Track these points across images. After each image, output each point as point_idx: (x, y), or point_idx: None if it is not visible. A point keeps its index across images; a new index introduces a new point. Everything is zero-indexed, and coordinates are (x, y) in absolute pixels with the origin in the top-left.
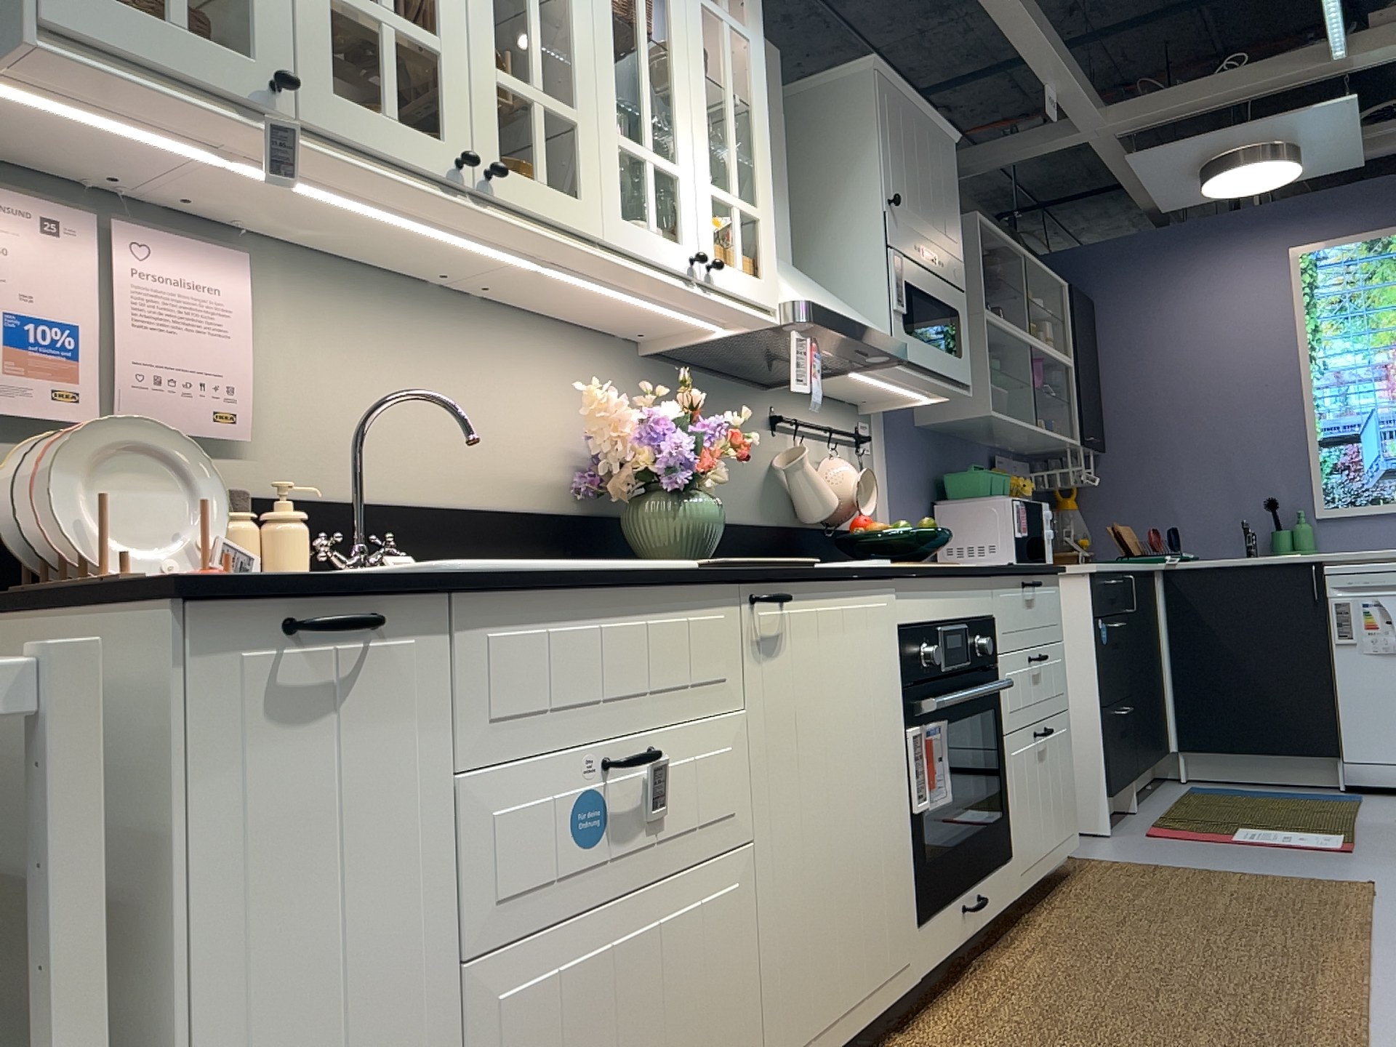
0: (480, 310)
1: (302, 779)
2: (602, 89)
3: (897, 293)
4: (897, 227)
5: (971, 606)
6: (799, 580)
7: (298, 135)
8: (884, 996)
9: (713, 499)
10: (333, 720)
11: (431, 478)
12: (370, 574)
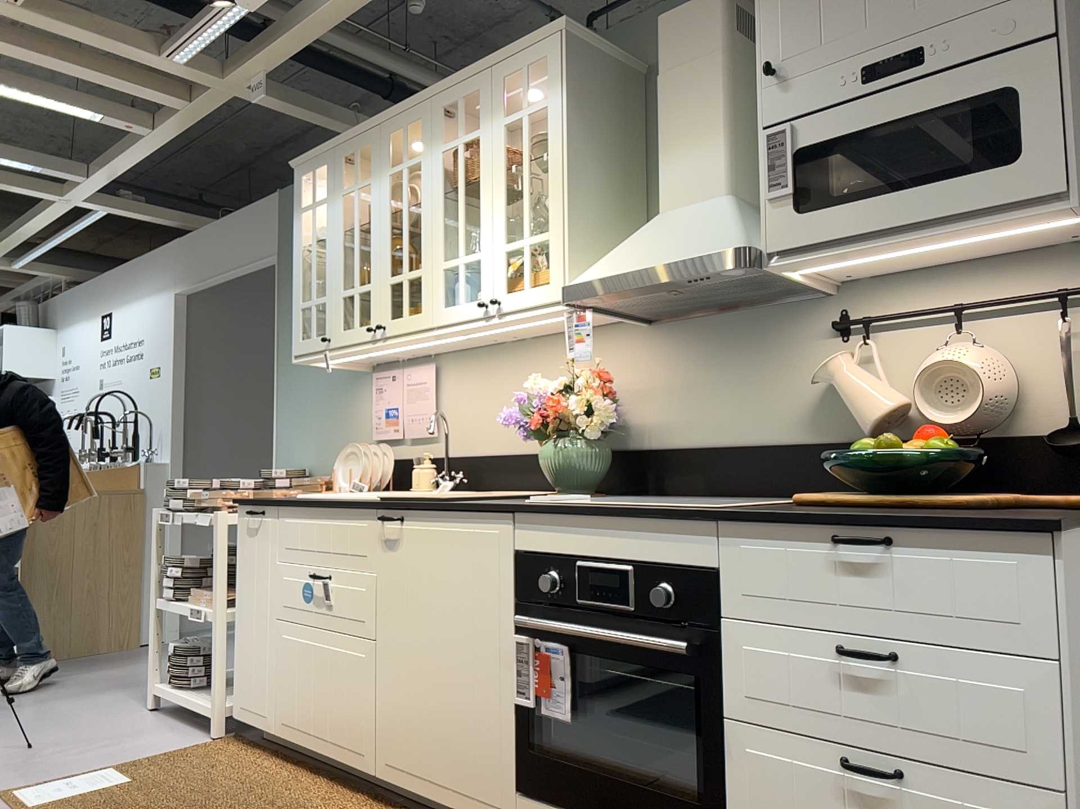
0: (530, 343)
1: (252, 551)
2: (433, 245)
3: (767, 180)
4: (781, 92)
5: (649, 550)
6: (408, 509)
7: (336, 350)
8: (468, 806)
9: (574, 443)
10: (257, 538)
11: (503, 440)
12: (275, 499)
